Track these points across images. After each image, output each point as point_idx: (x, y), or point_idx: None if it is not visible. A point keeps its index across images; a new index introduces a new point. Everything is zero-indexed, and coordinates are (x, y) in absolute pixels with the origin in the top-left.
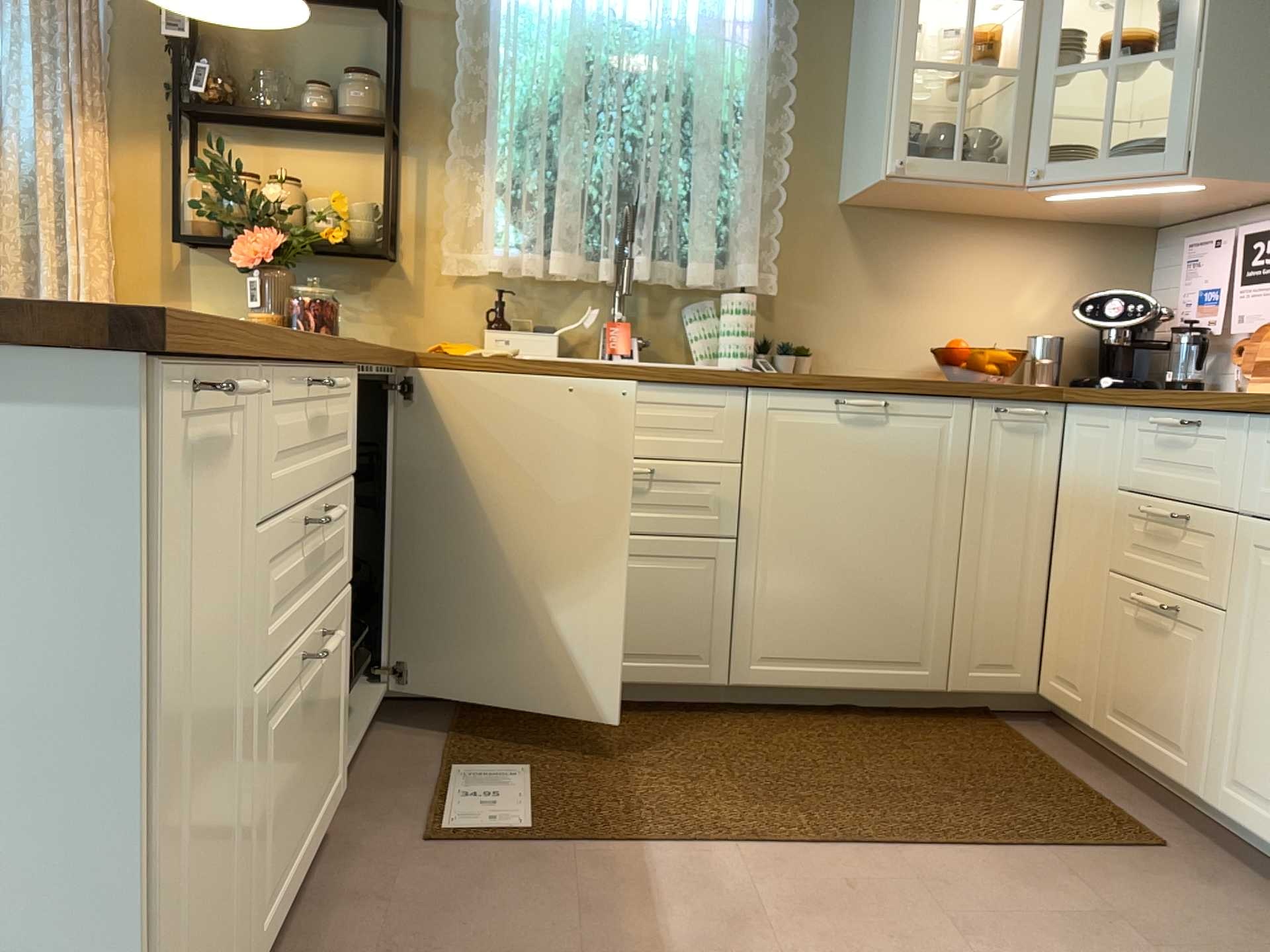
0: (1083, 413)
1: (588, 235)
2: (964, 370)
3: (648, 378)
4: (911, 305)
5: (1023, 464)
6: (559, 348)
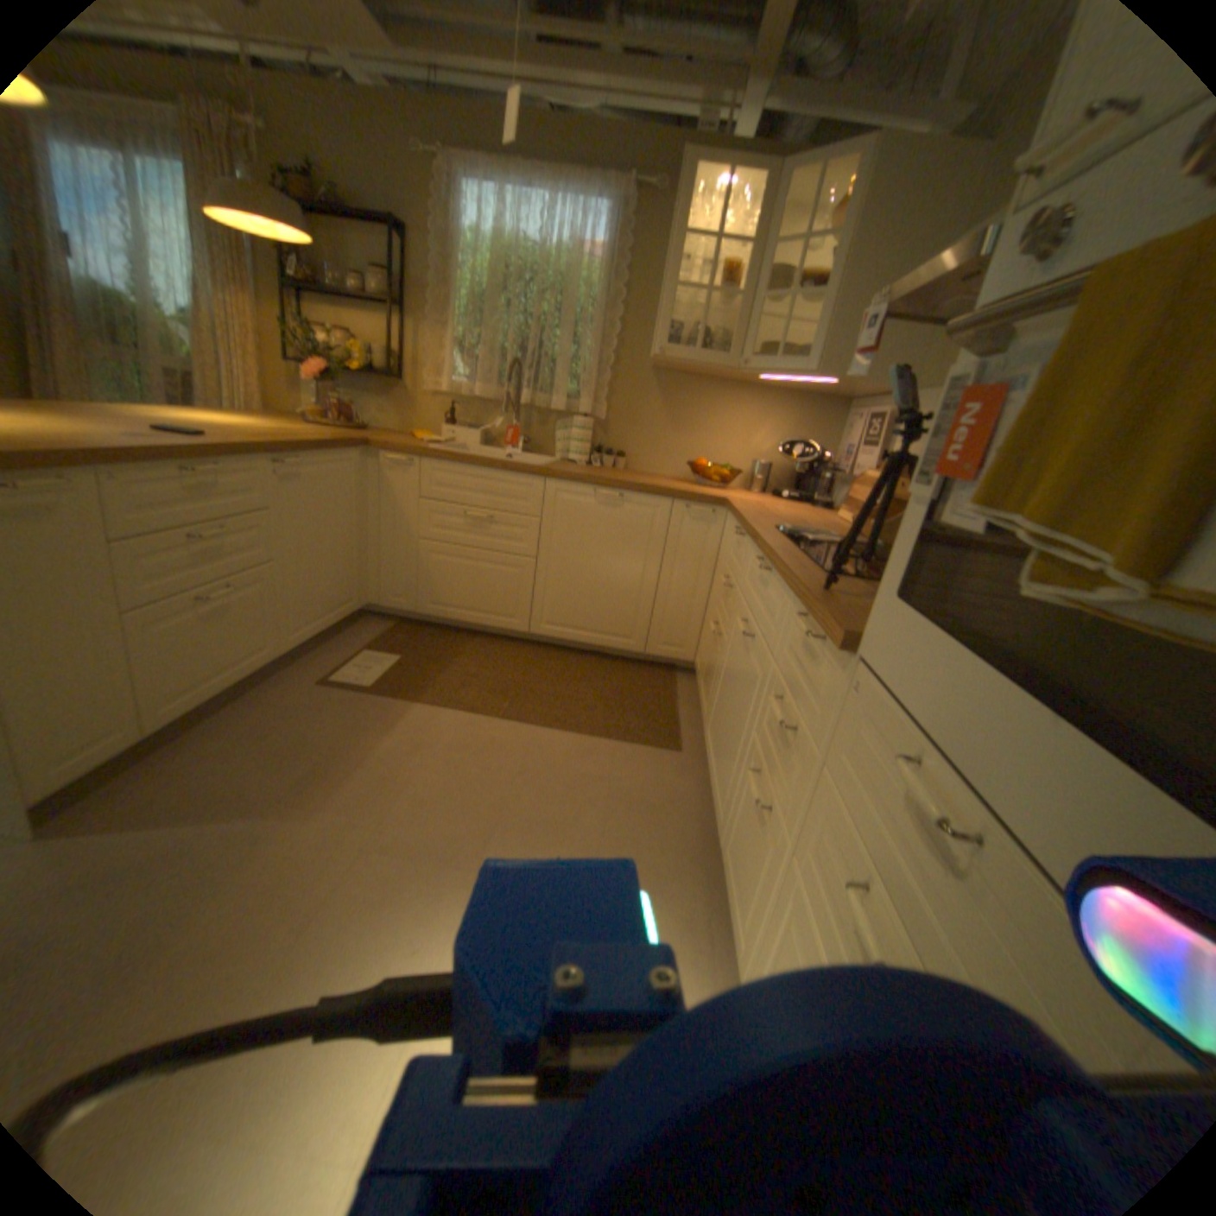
0: (728, 516)
1: (502, 375)
2: (699, 479)
3: (489, 467)
4: (687, 435)
5: (697, 540)
6: (482, 440)
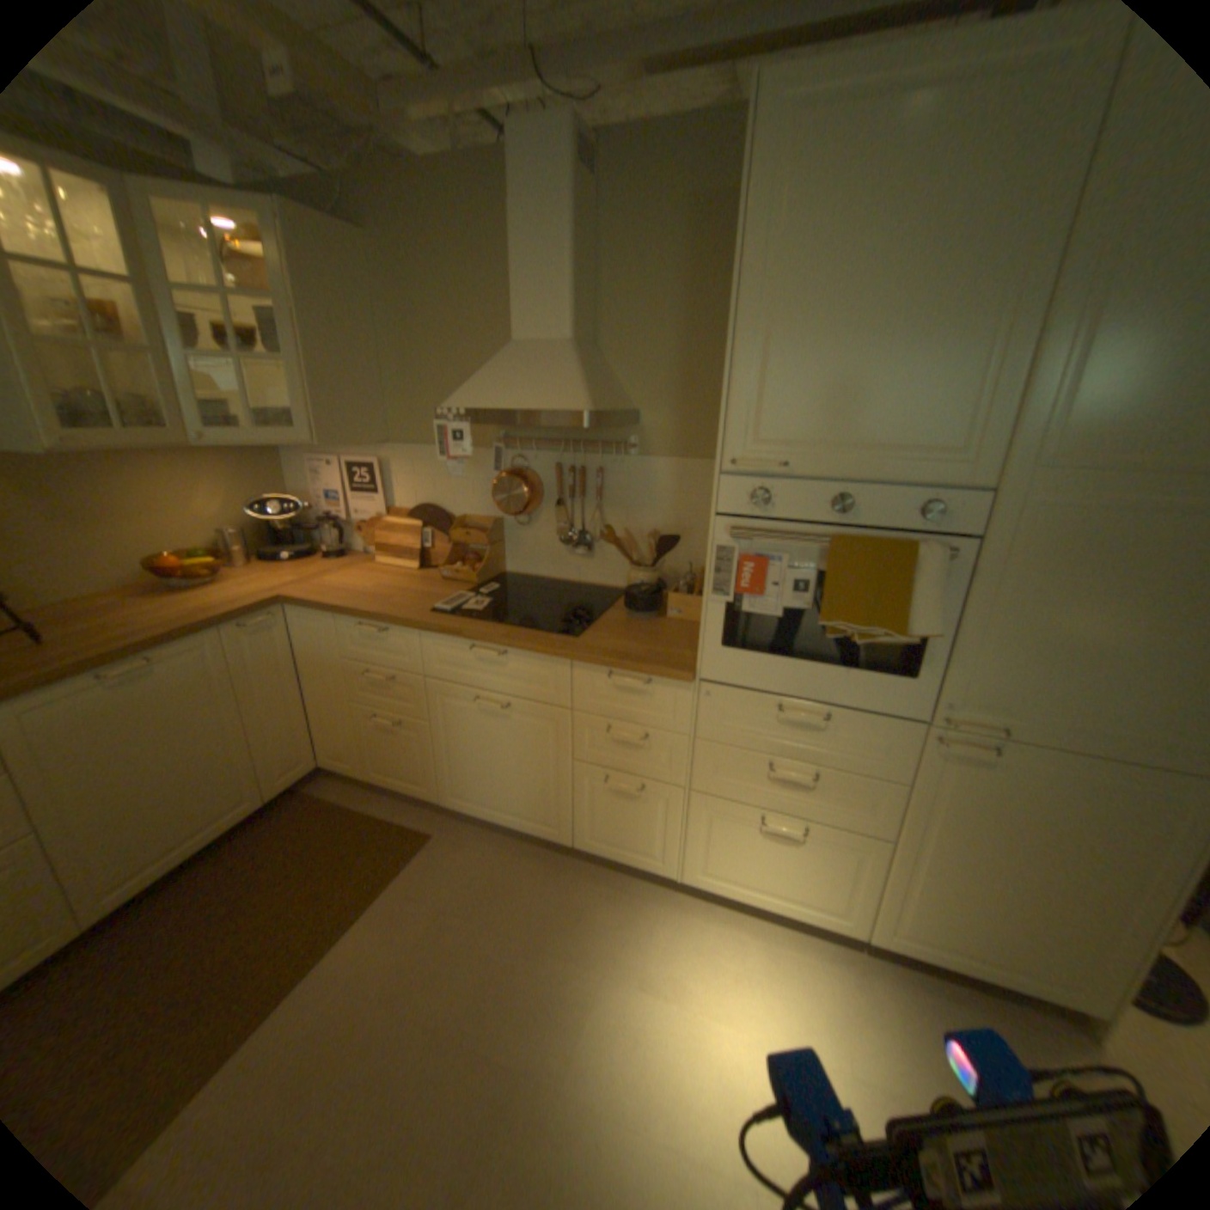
0: (297, 612)
1: None
2: (180, 582)
3: None
4: (97, 530)
5: (265, 653)
6: None
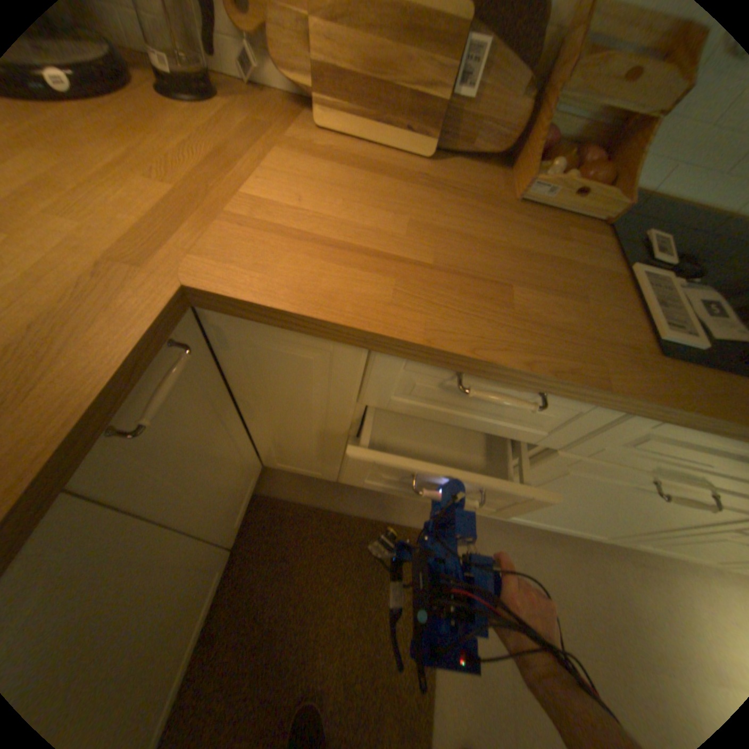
0: (246, 319)
1: None
2: None
3: None
4: None
5: (186, 417)
6: None
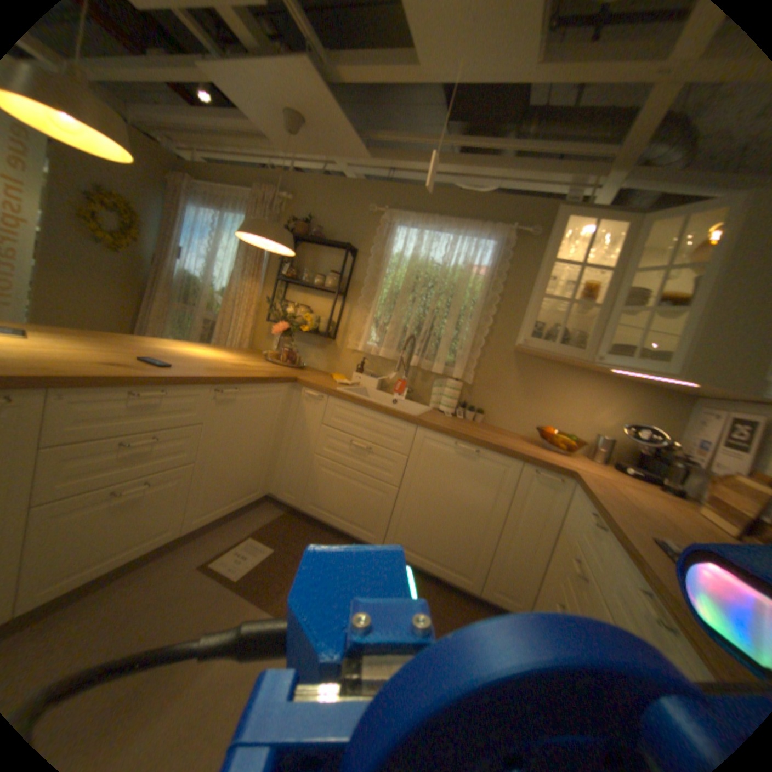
0: (579, 490)
1: (401, 344)
2: (547, 444)
3: (376, 411)
4: (538, 404)
5: (544, 503)
6: (378, 386)
